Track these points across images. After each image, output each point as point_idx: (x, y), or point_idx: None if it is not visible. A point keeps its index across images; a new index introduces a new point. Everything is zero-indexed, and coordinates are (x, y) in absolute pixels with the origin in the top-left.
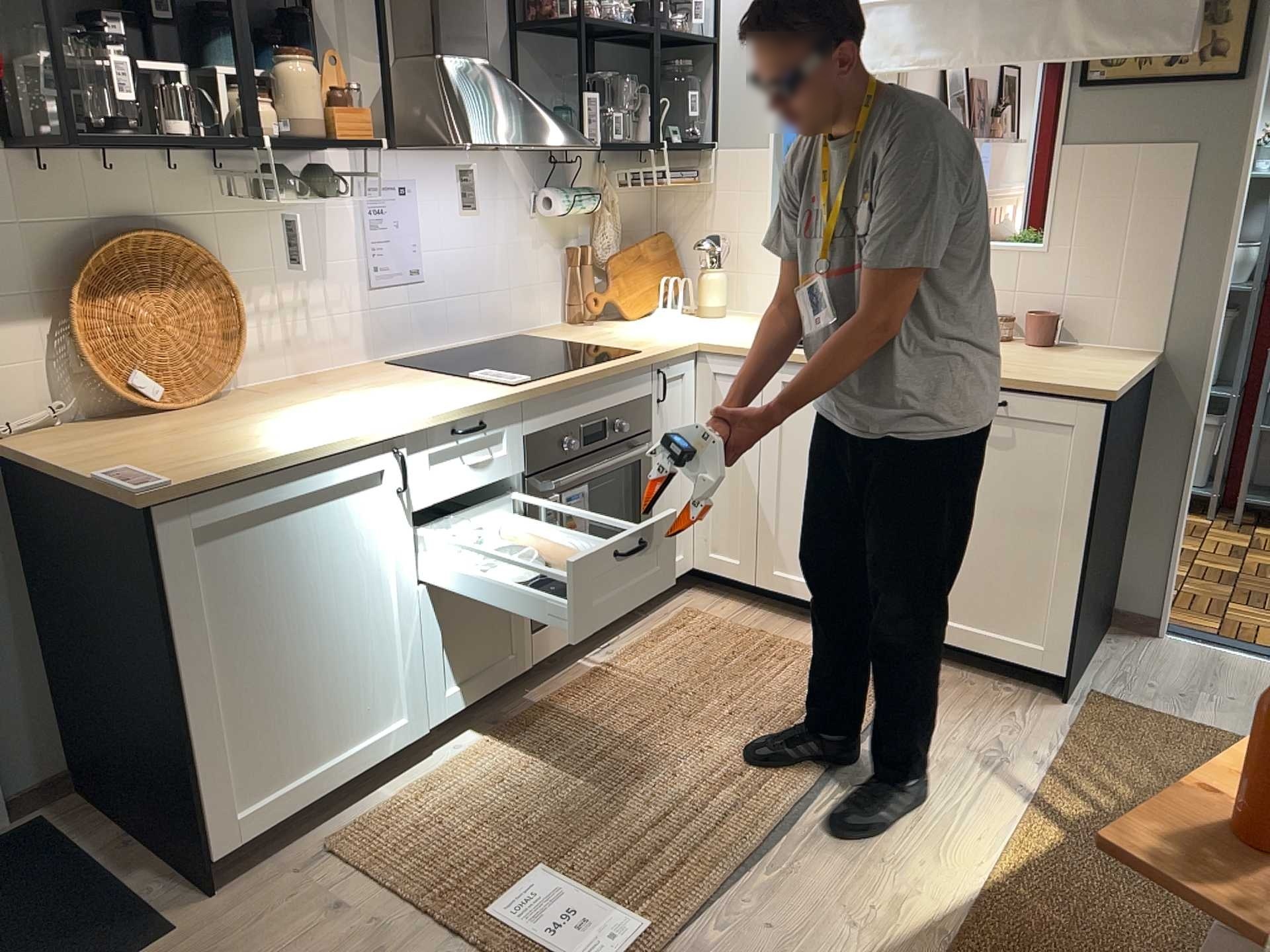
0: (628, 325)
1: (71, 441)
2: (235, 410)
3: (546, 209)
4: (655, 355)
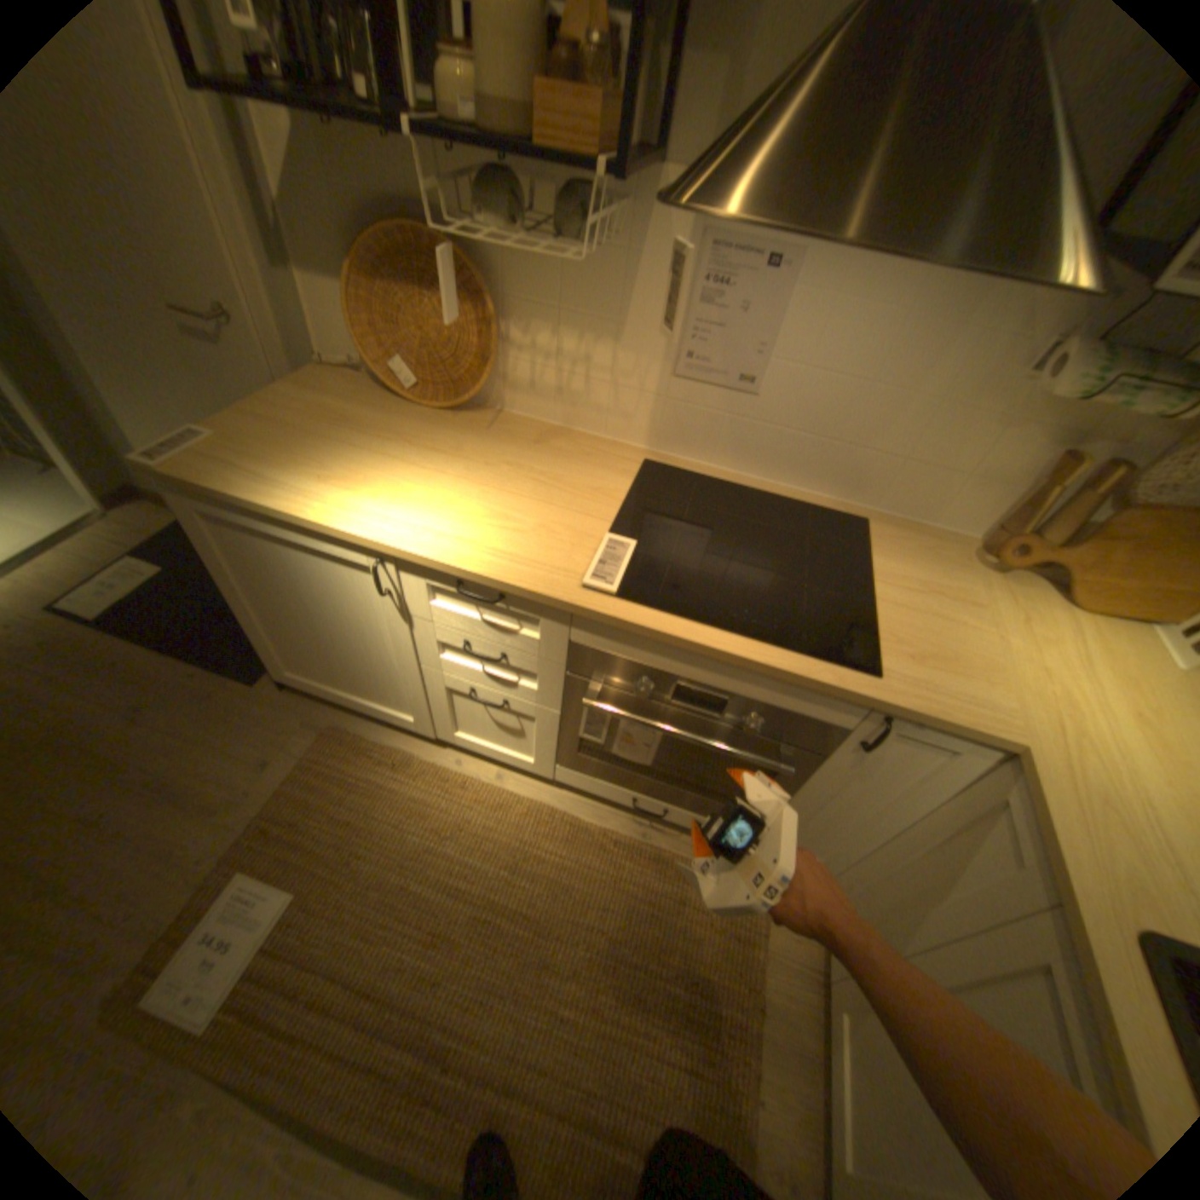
0: (1051, 612)
1: (316, 389)
2: (427, 428)
3: (1054, 373)
4: (879, 701)
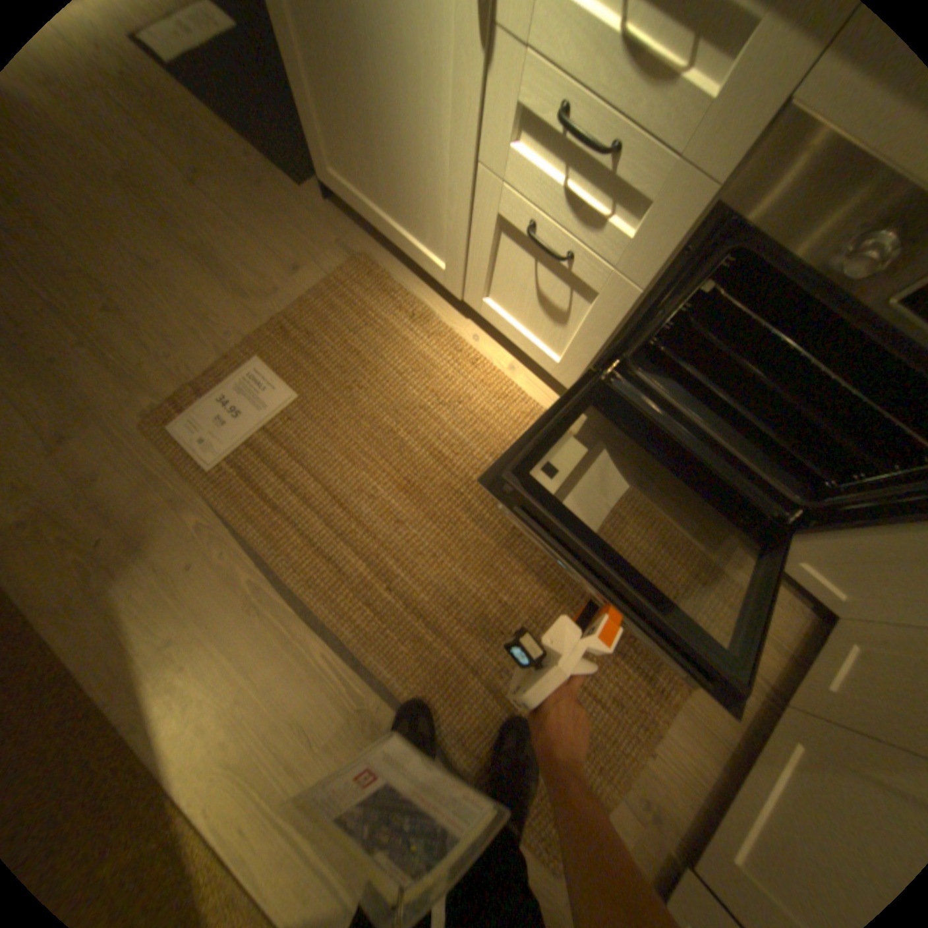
0: None
1: None
2: None
3: None
4: None
